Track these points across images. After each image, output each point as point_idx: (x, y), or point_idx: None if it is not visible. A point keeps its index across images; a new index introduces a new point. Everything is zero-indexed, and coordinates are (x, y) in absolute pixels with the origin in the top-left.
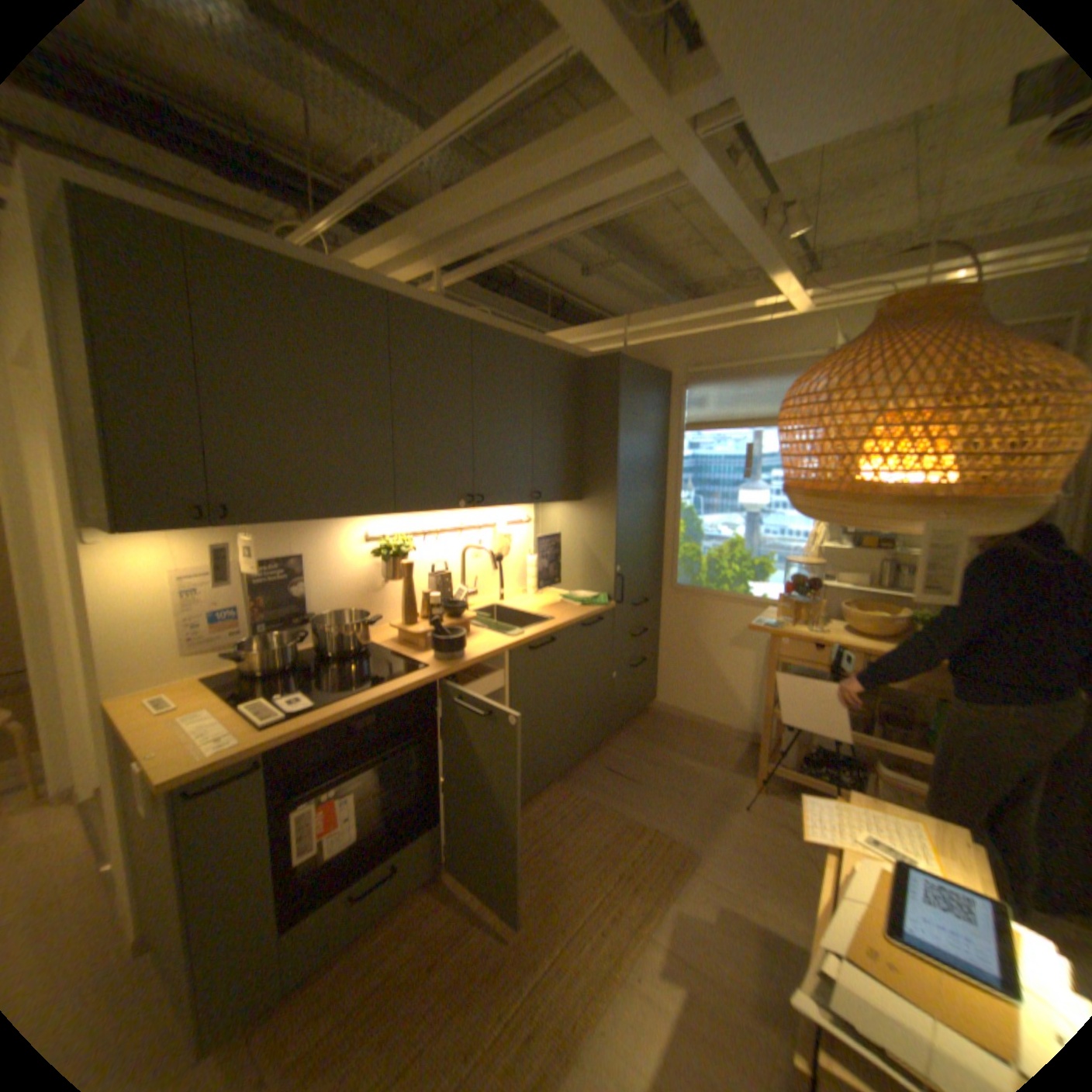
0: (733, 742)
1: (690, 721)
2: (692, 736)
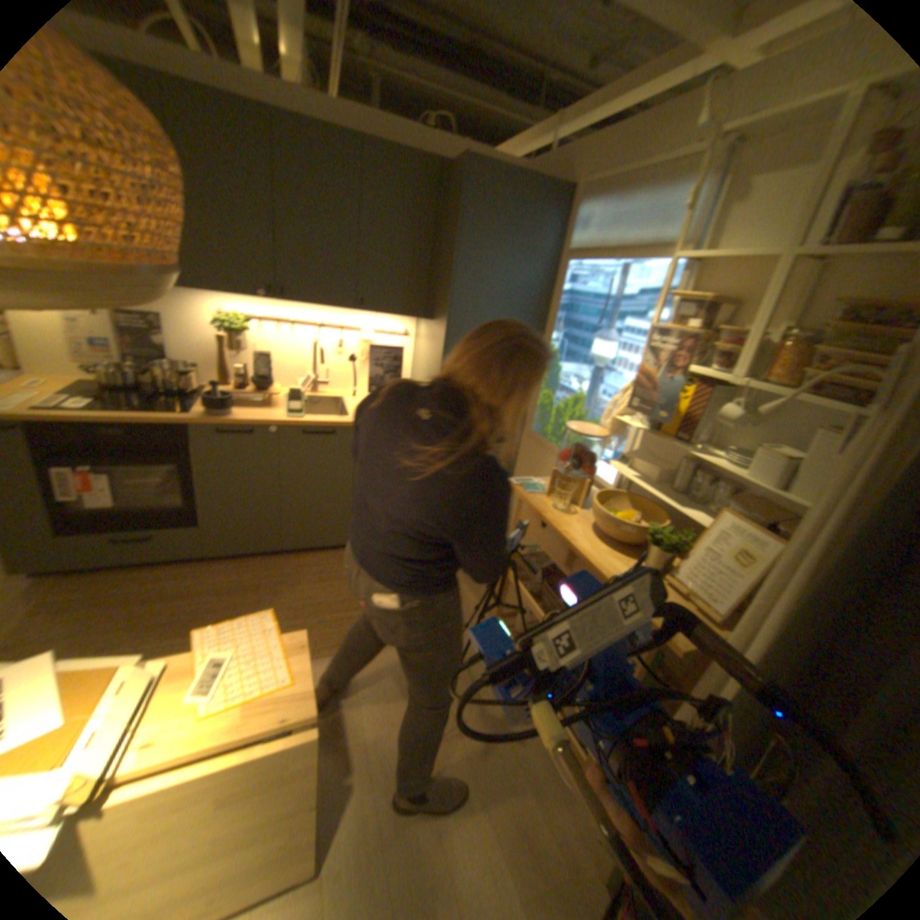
0: None
1: None
2: None
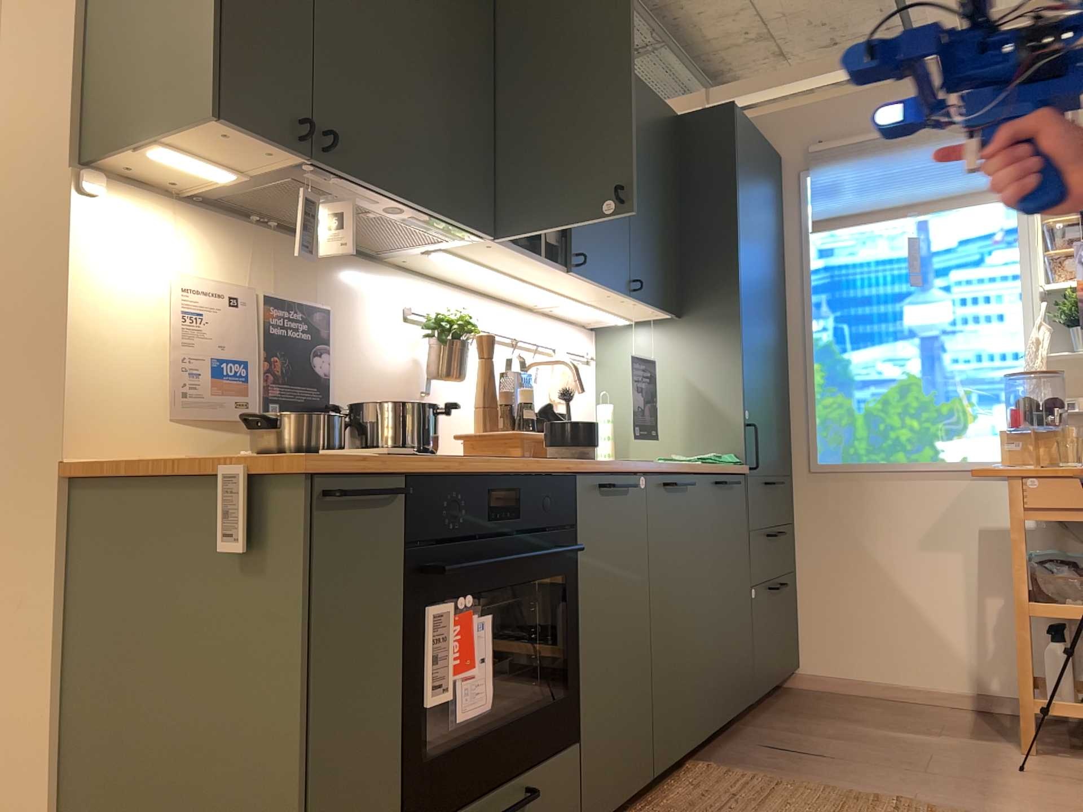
0: (949, 710)
1: (867, 693)
2: (879, 708)
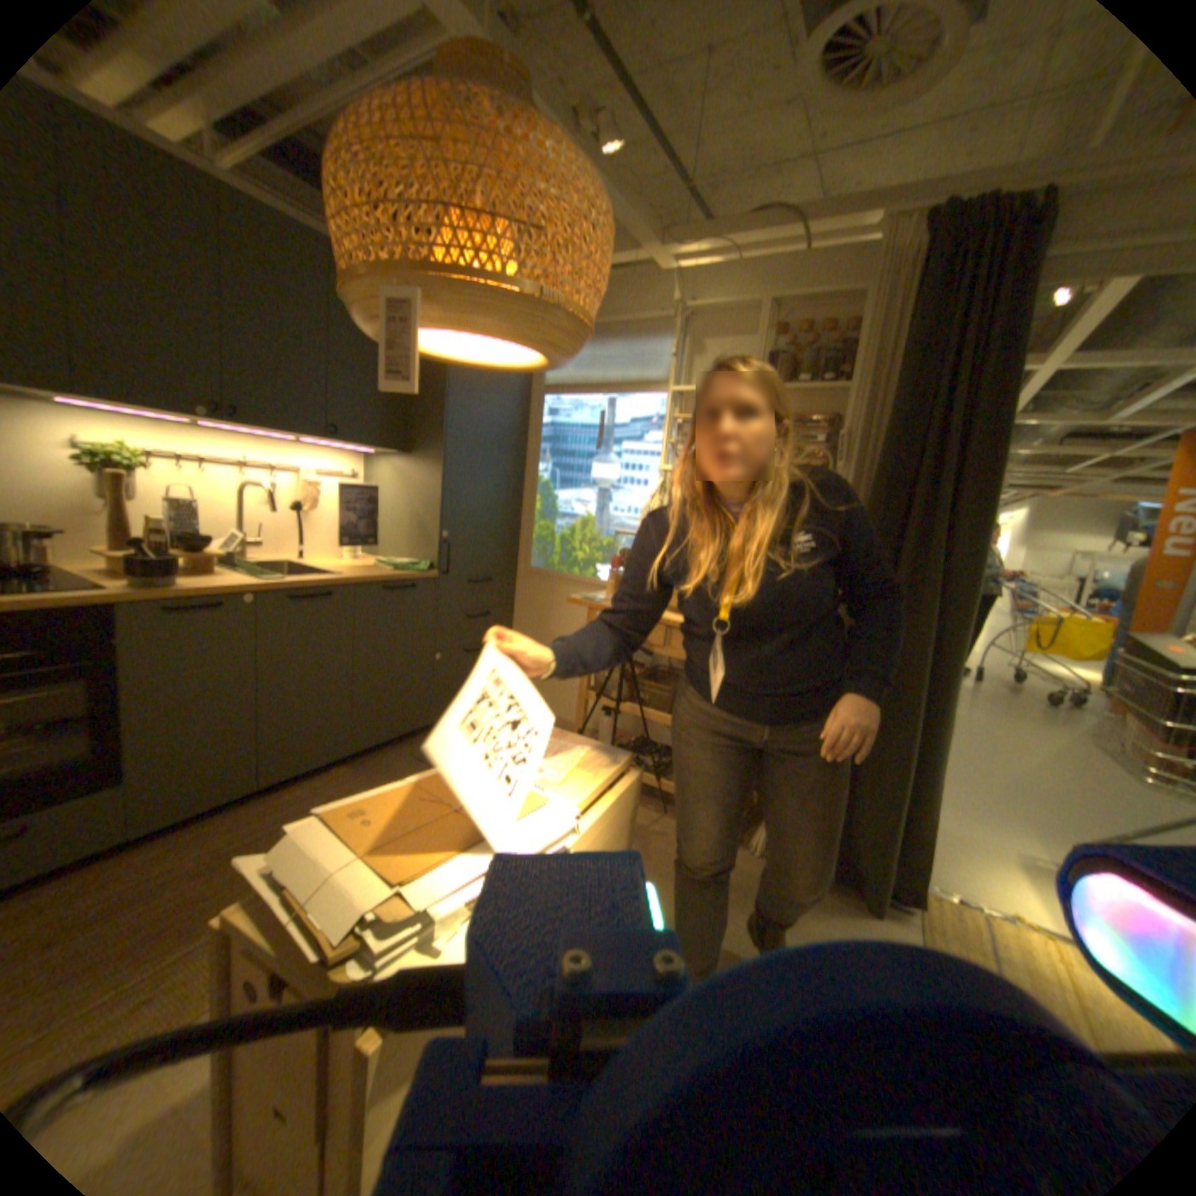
0: None
1: None
2: None
